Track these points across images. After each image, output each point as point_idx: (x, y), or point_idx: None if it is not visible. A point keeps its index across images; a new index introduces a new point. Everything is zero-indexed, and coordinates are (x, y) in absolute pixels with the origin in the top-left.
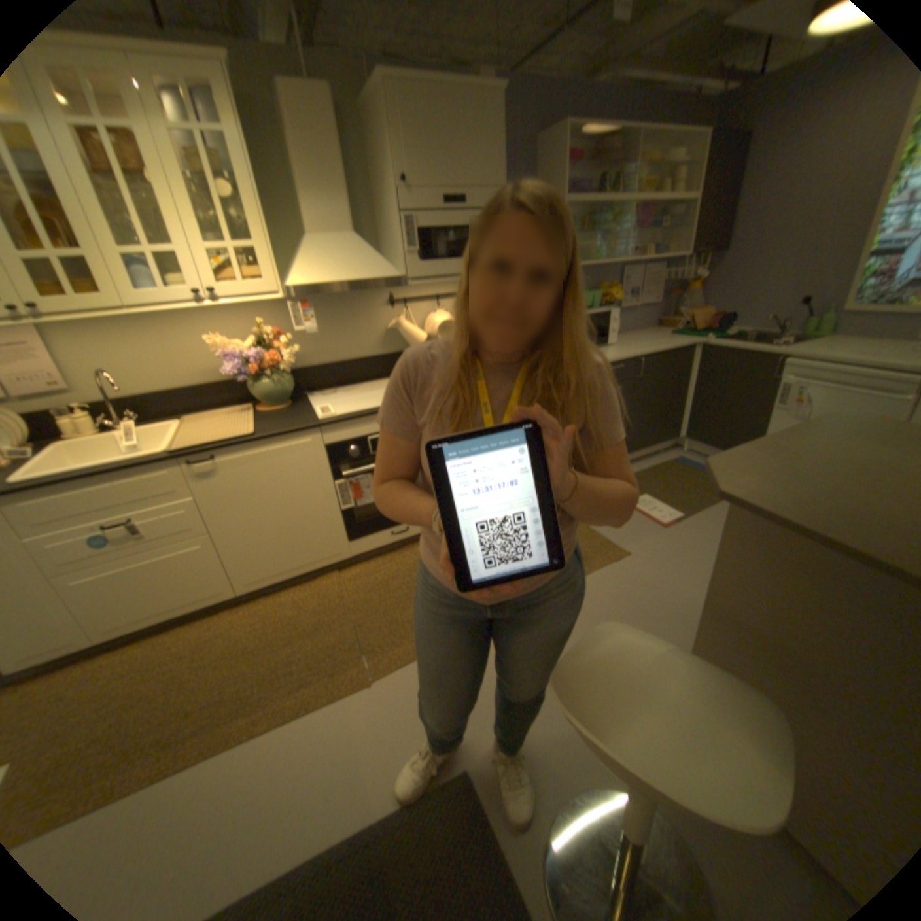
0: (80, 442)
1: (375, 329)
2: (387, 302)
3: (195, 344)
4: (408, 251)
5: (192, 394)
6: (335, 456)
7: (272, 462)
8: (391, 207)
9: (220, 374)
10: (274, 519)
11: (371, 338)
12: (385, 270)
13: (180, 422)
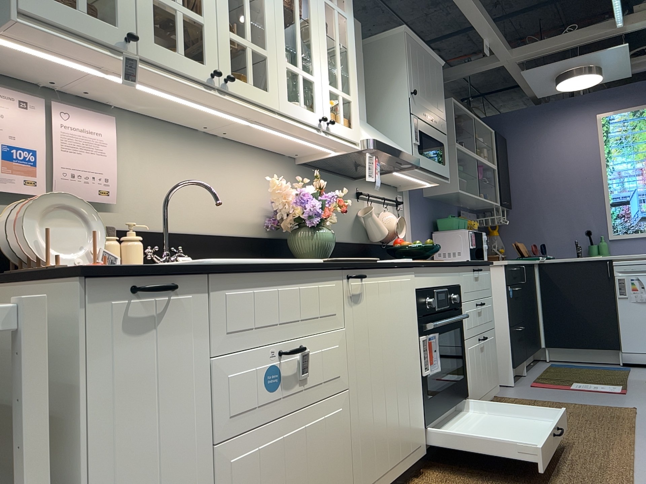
0: None
1: (349, 217)
2: (357, 195)
3: (234, 191)
4: (415, 144)
5: (222, 246)
6: (420, 305)
7: (392, 298)
8: (397, 113)
9: (247, 230)
10: (388, 378)
11: (347, 225)
12: (408, 152)
13: None
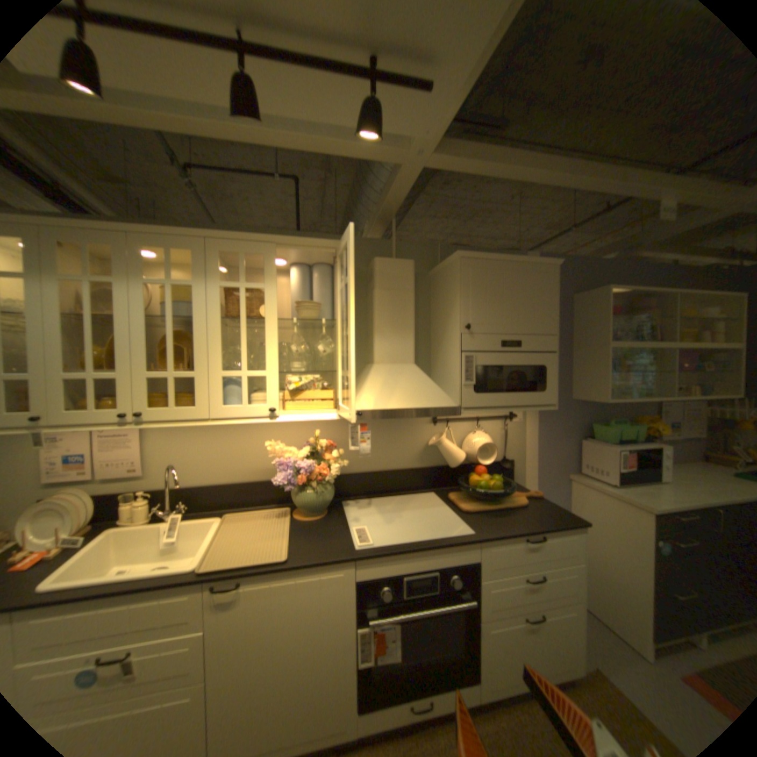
0: (129, 532)
1: (415, 444)
2: (431, 421)
3: (257, 446)
4: (465, 385)
5: (240, 491)
6: (364, 598)
7: (296, 598)
8: (452, 348)
9: (270, 475)
10: (280, 672)
11: (410, 452)
12: (442, 401)
13: (221, 522)
